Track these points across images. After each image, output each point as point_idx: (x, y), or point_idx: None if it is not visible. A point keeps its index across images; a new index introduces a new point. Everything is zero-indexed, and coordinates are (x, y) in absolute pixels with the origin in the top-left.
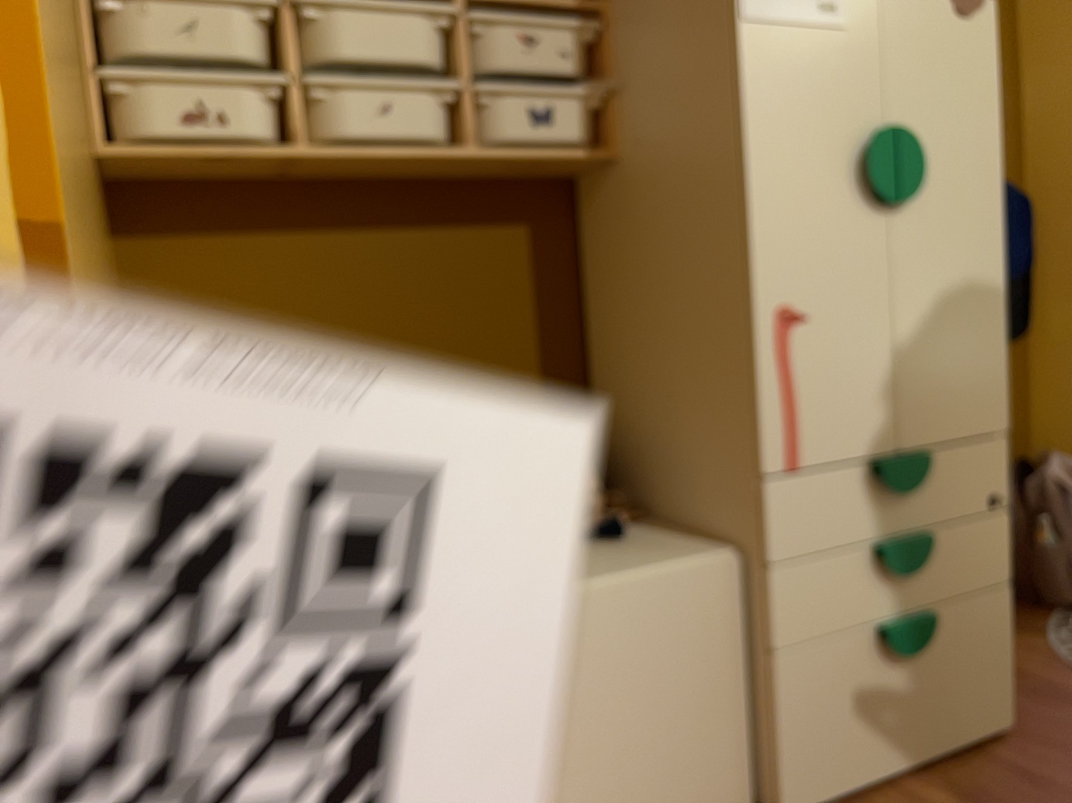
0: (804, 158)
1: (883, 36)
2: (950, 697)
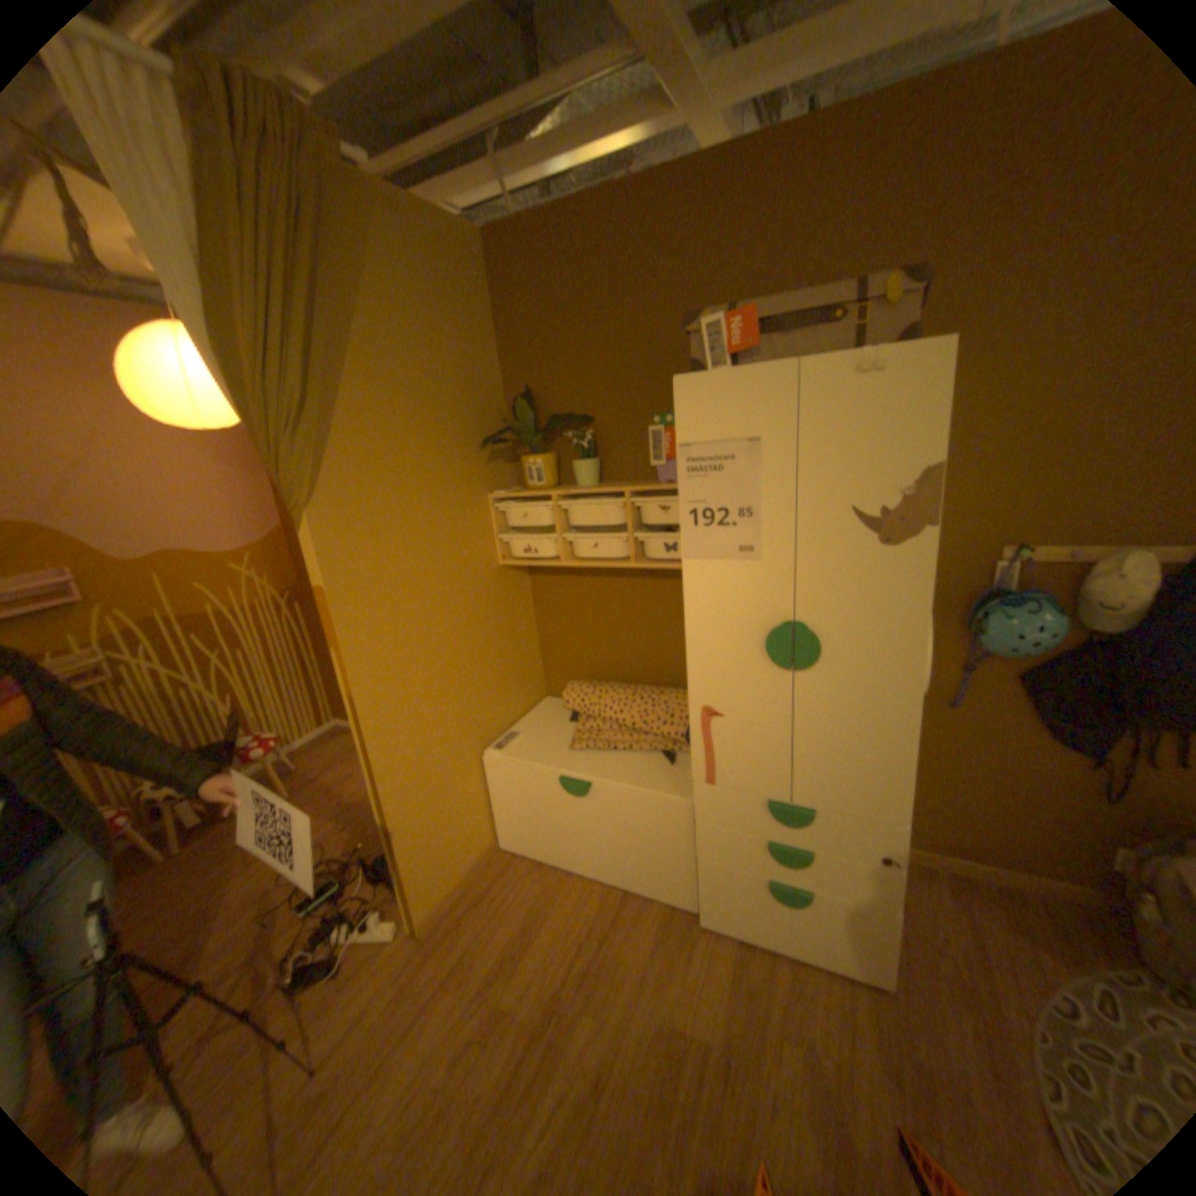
0: (723, 634)
1: (793, 566)
2: (825, 942)
